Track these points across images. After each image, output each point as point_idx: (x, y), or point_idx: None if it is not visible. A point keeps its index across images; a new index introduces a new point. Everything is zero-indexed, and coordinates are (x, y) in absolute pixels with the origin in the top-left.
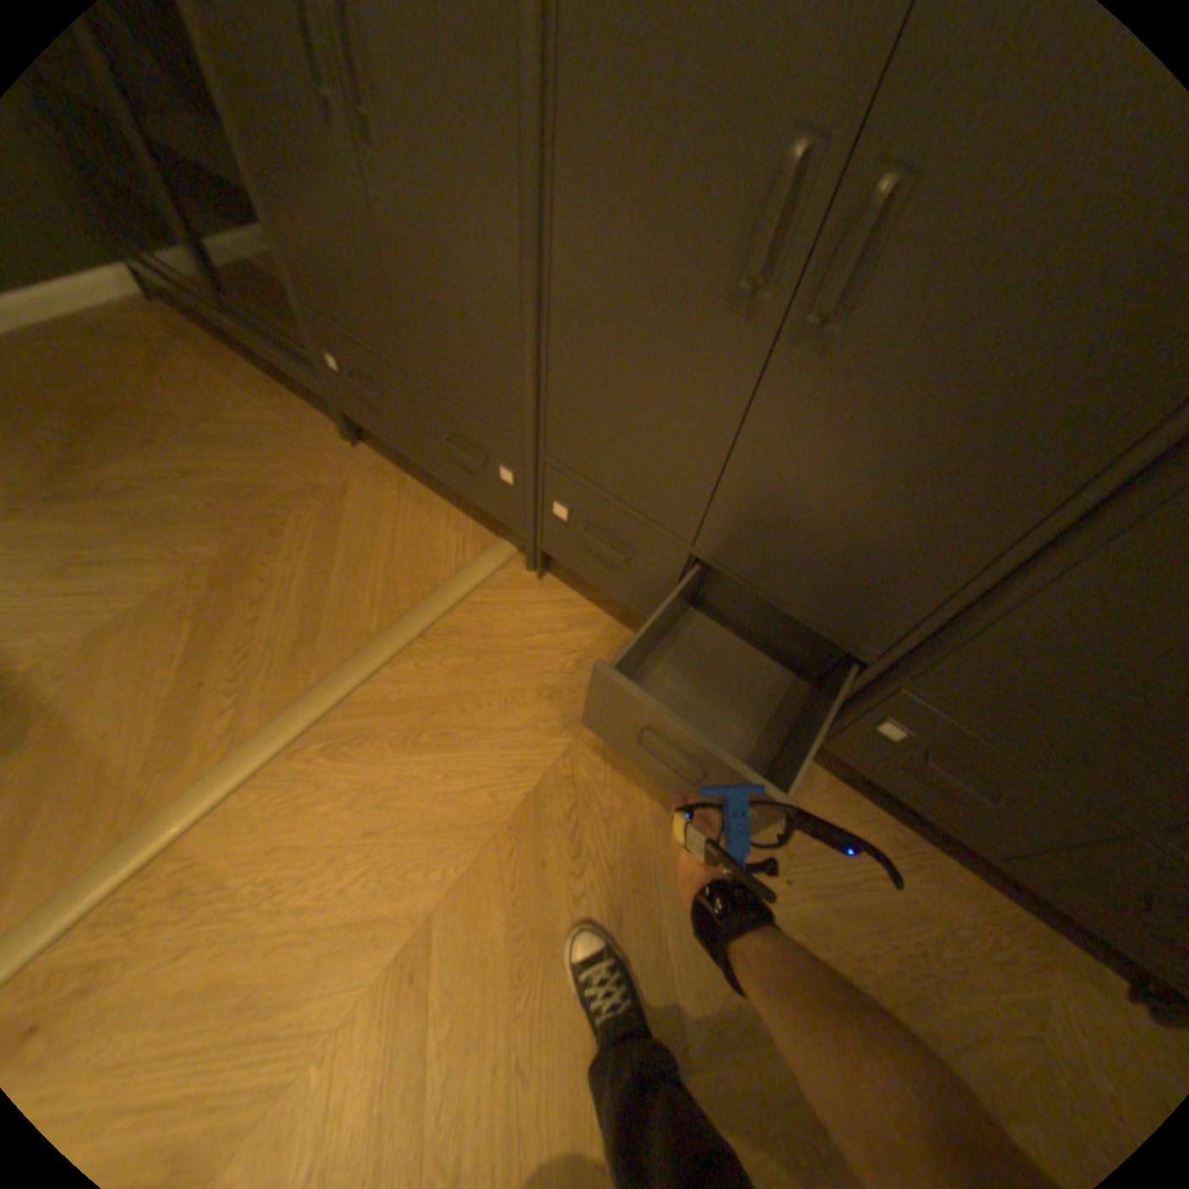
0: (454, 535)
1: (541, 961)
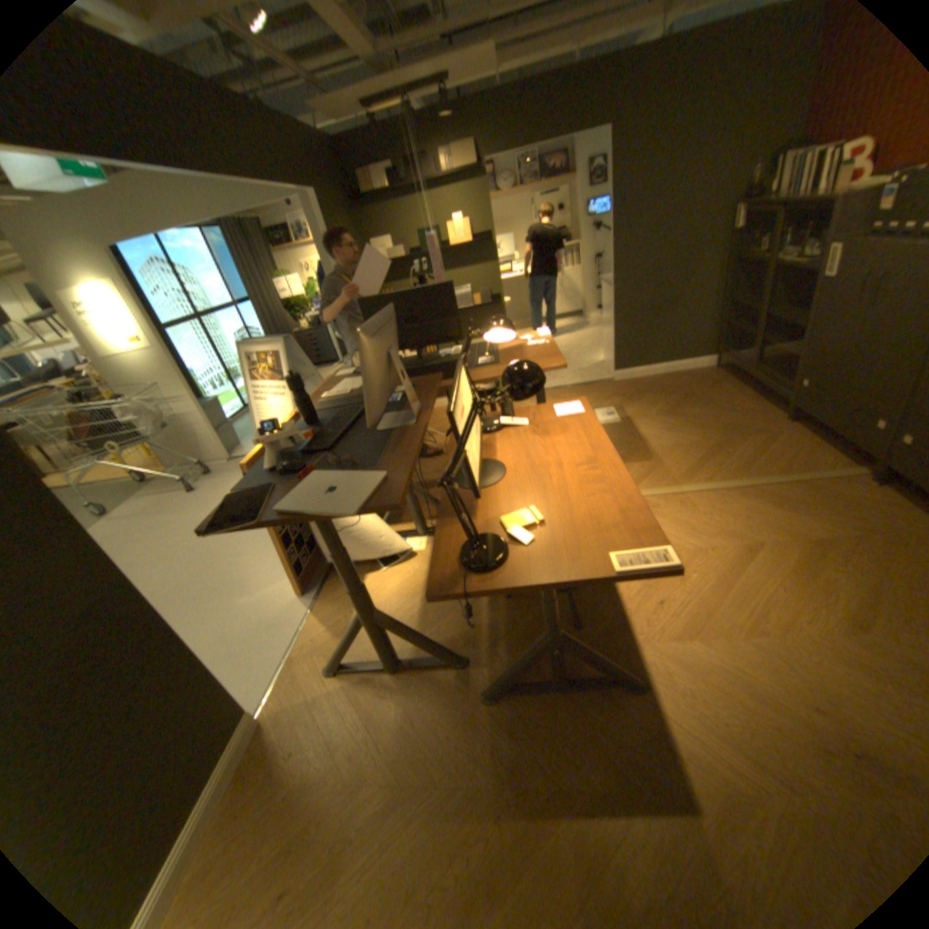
0: (832, 461)
1: (809, 576)
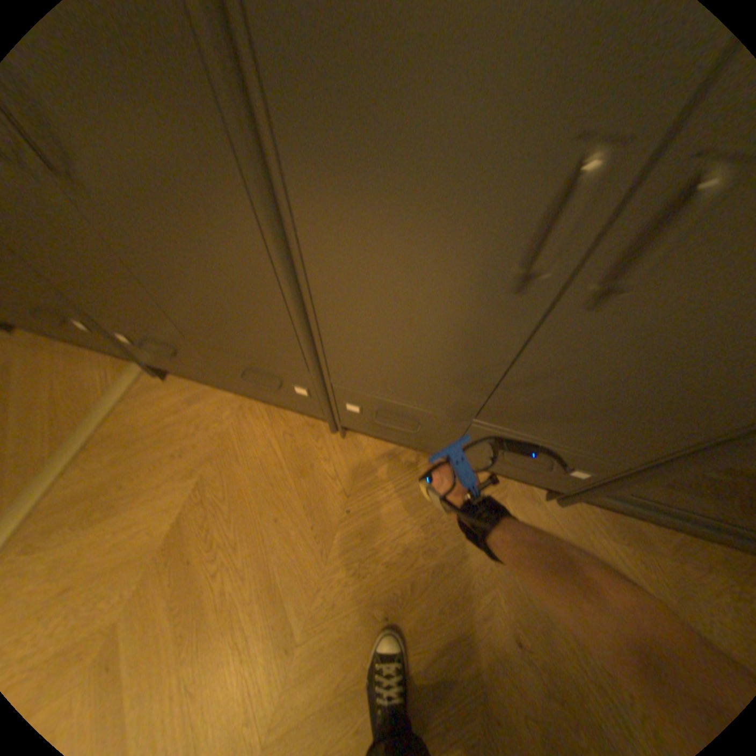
0: (95, 369)
1: (192, 620)
